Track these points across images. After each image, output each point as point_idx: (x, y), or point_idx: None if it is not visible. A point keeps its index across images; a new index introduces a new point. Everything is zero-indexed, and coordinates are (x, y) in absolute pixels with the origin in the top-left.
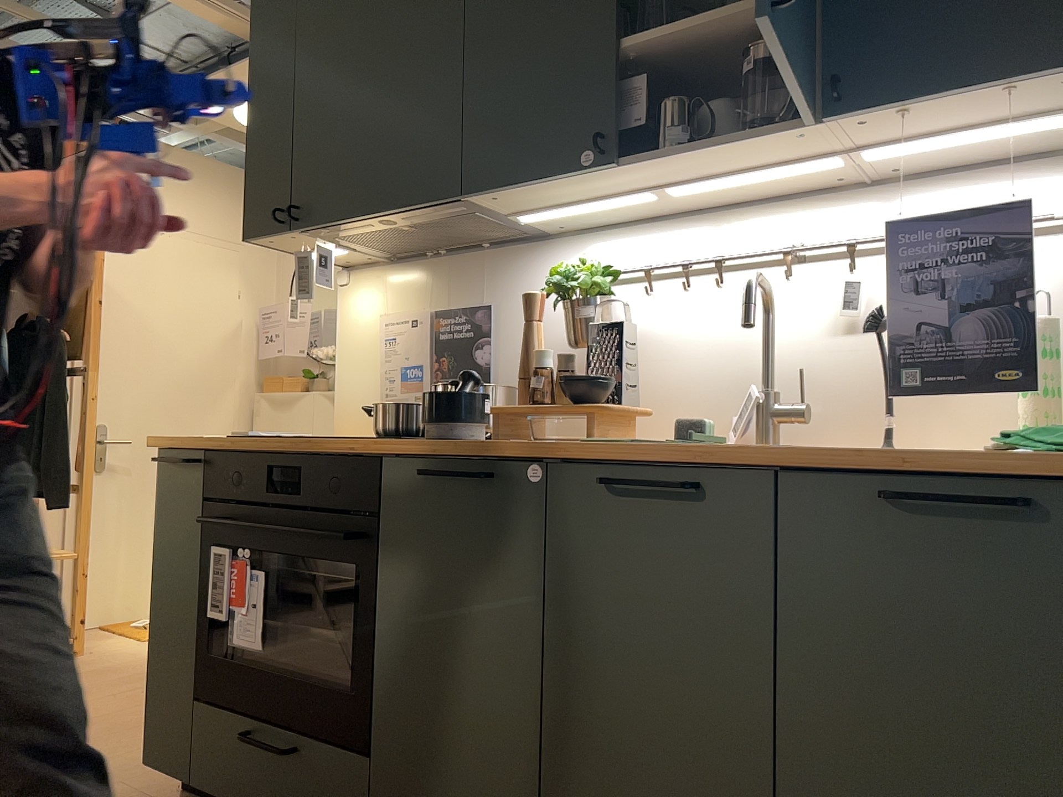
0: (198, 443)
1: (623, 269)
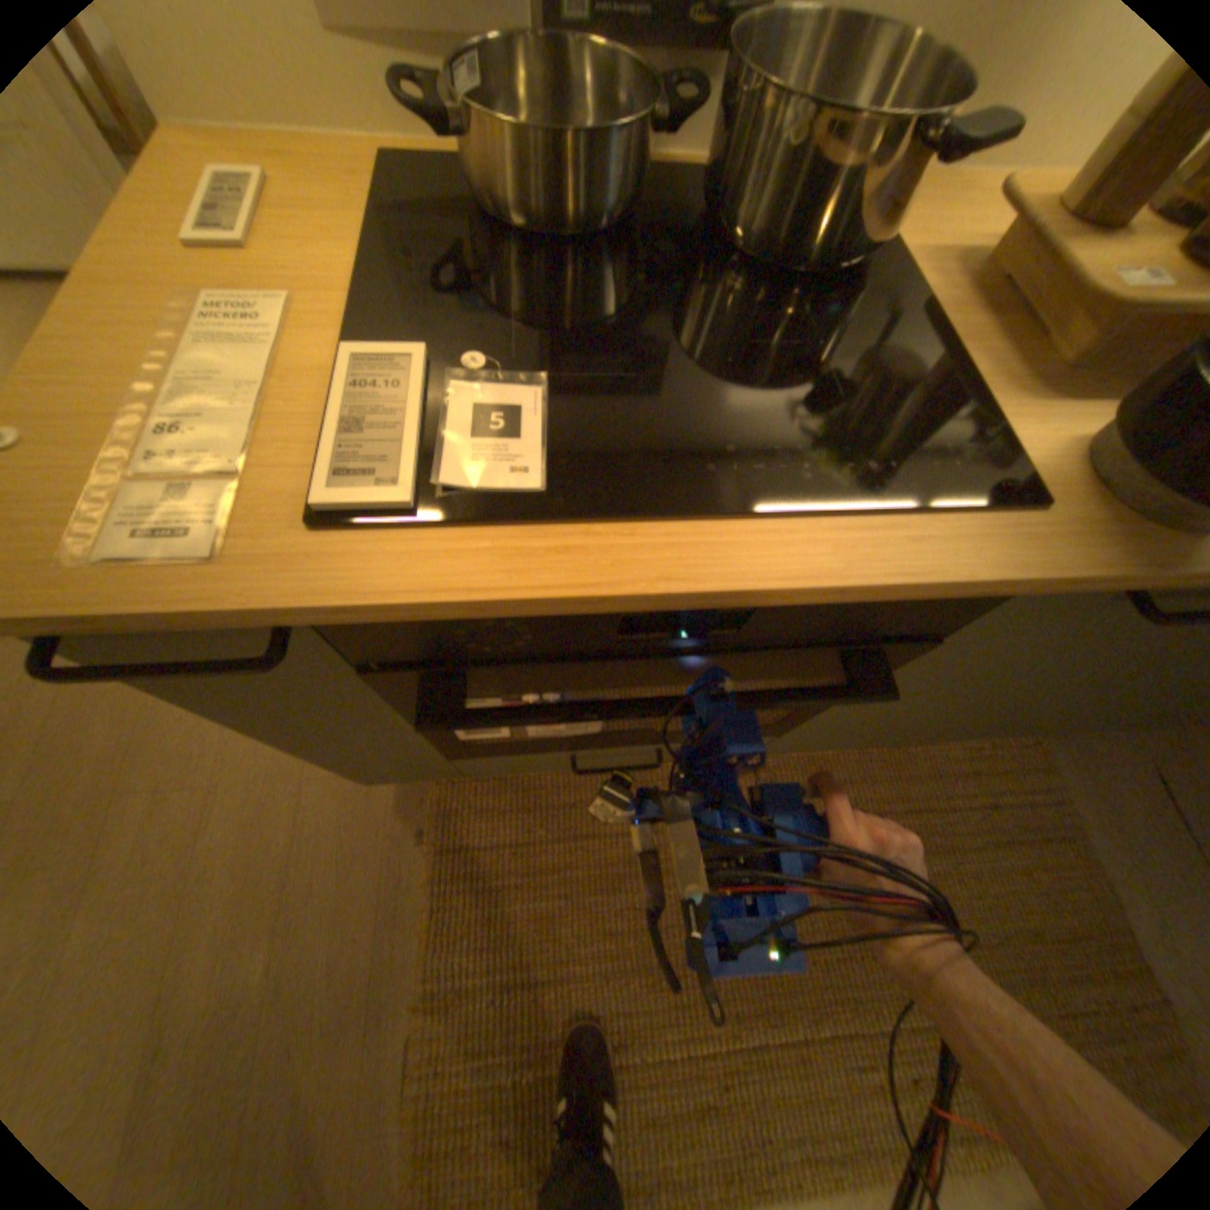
0: (268, 620)
1: None
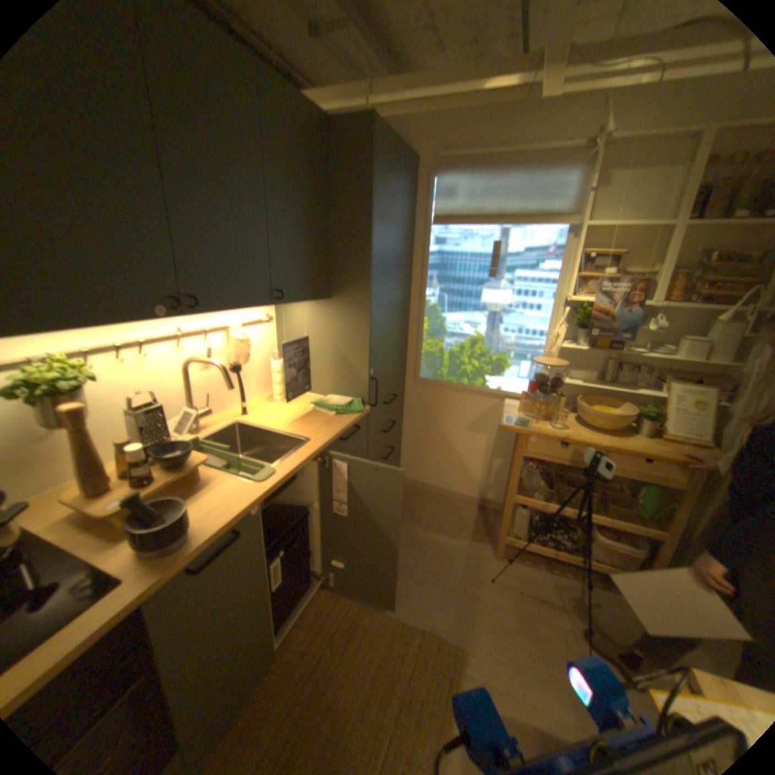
0: None
1: (66, 356)
